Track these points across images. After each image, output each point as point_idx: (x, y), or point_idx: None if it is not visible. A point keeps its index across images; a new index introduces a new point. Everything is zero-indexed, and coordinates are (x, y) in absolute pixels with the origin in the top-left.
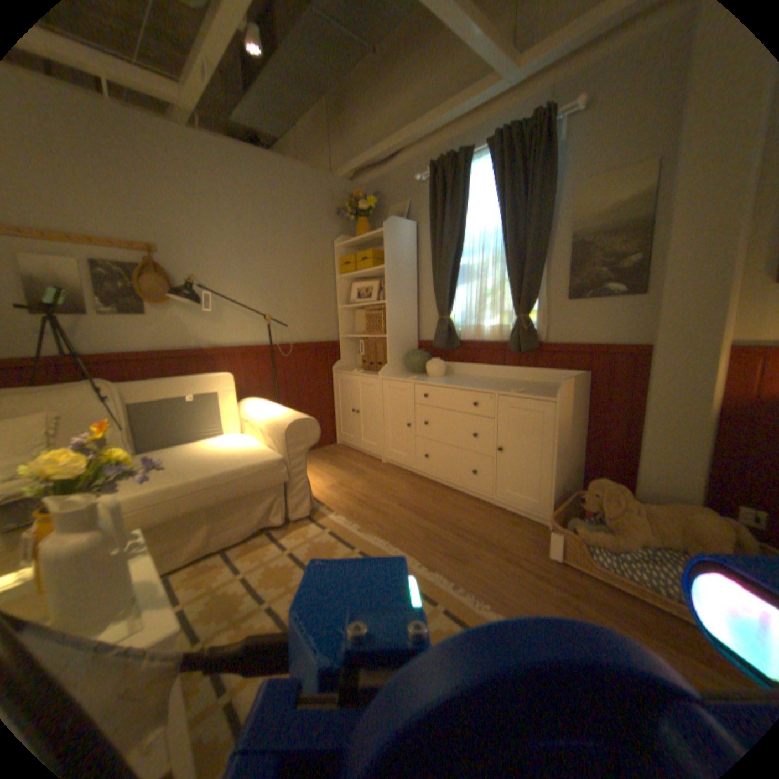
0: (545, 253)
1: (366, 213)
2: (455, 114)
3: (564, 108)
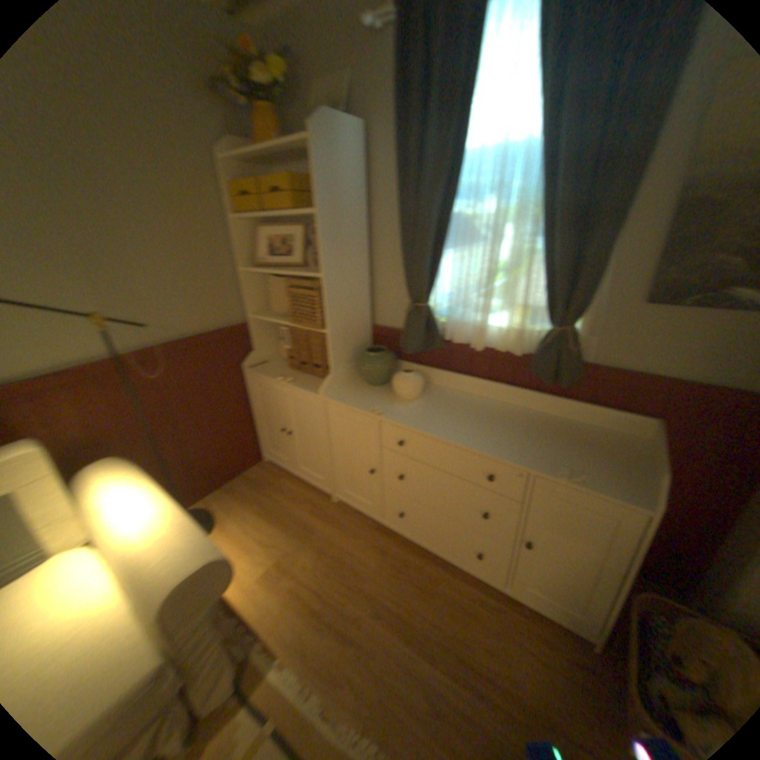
0: (627, 218)
1: (269, 93)
2: None
3: None
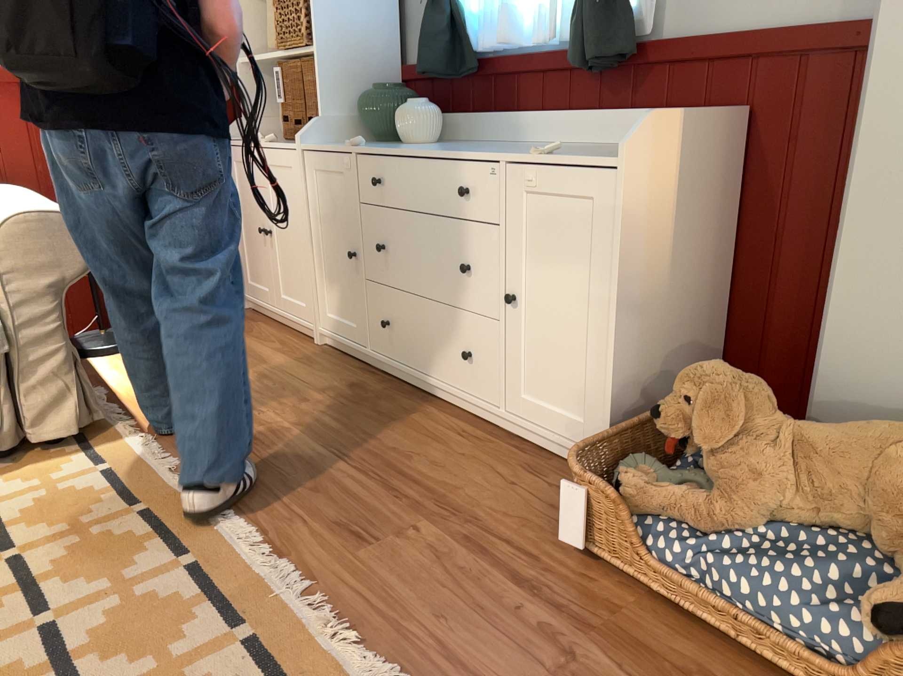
0: None
1: None
2: None
3: None
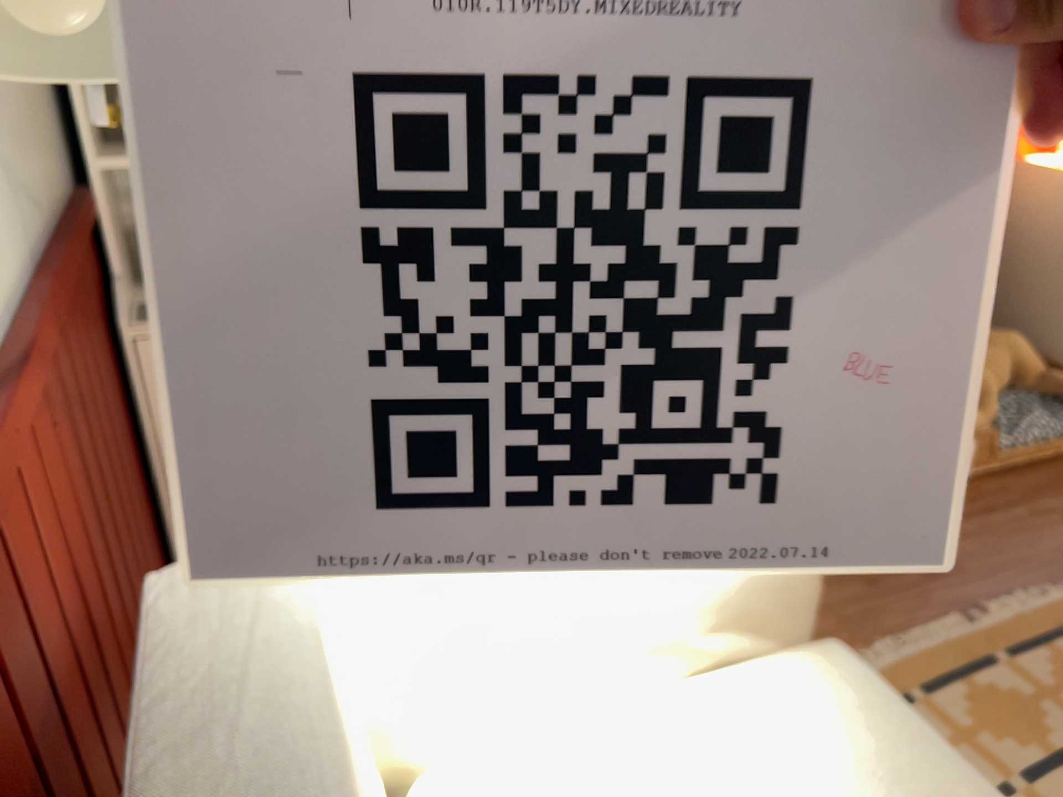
0: None
1: None
2: None
3: None
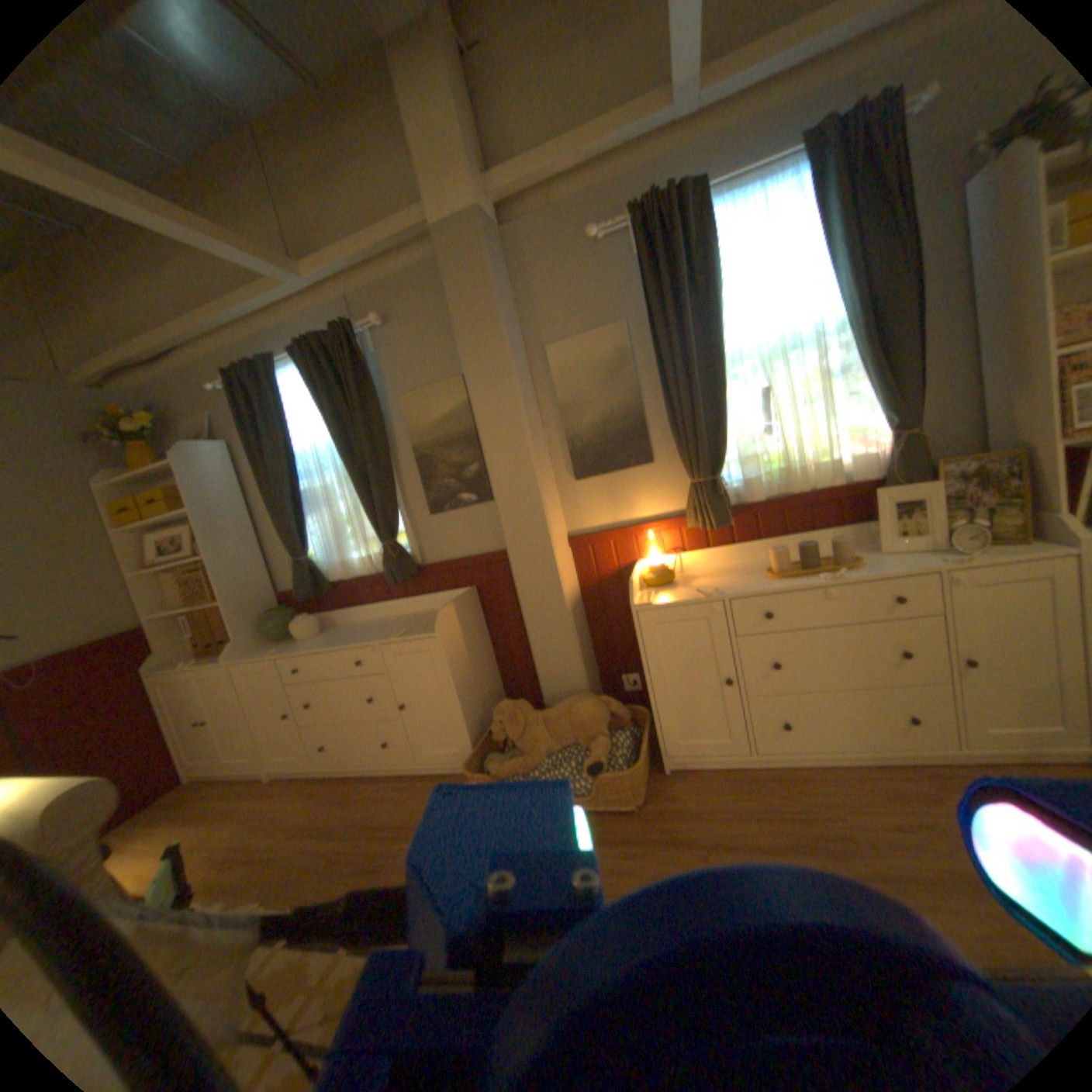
0: (391, 470)
1: (140, 435)
2: (239, 313)
3: (360, 324)
